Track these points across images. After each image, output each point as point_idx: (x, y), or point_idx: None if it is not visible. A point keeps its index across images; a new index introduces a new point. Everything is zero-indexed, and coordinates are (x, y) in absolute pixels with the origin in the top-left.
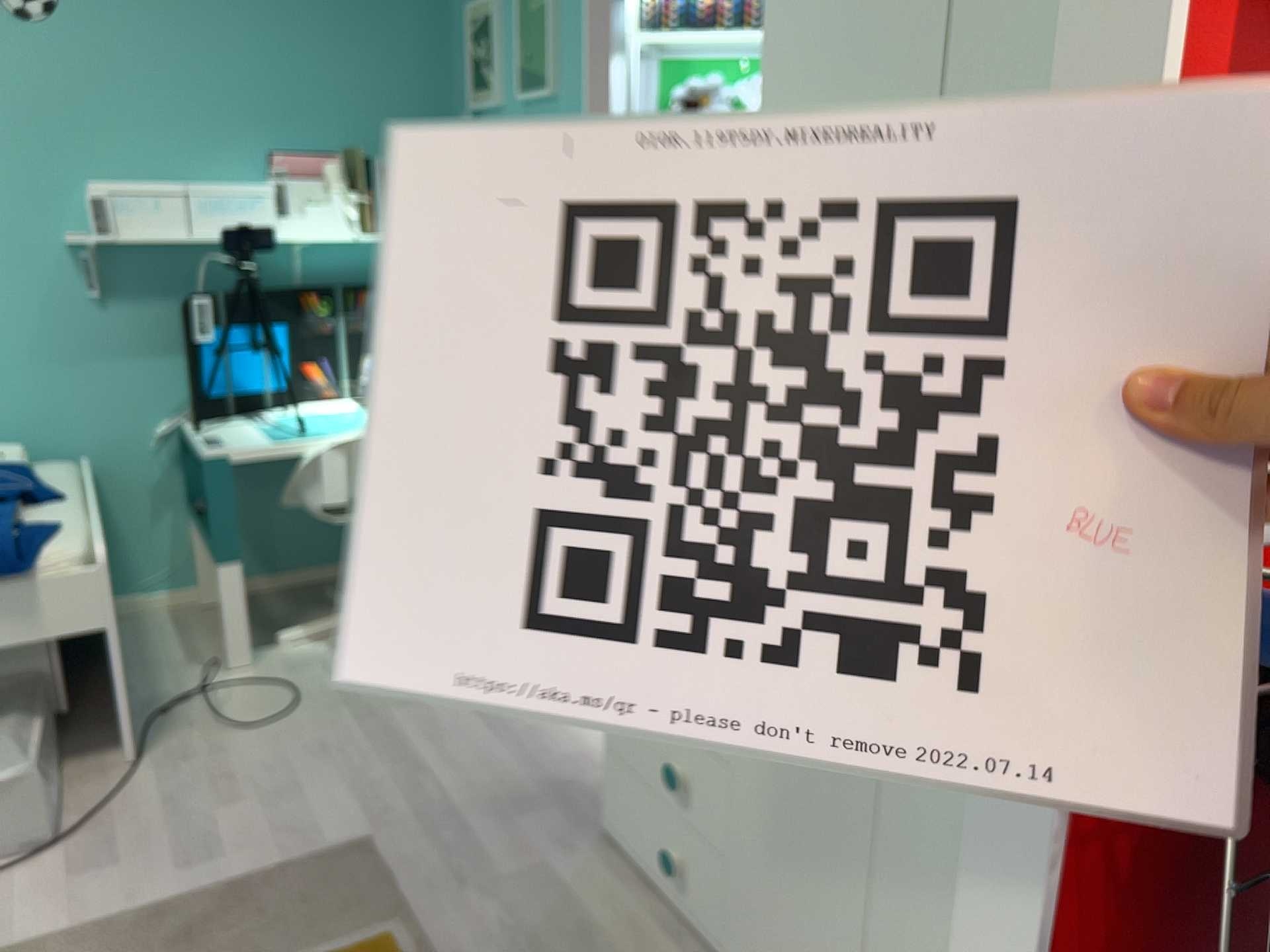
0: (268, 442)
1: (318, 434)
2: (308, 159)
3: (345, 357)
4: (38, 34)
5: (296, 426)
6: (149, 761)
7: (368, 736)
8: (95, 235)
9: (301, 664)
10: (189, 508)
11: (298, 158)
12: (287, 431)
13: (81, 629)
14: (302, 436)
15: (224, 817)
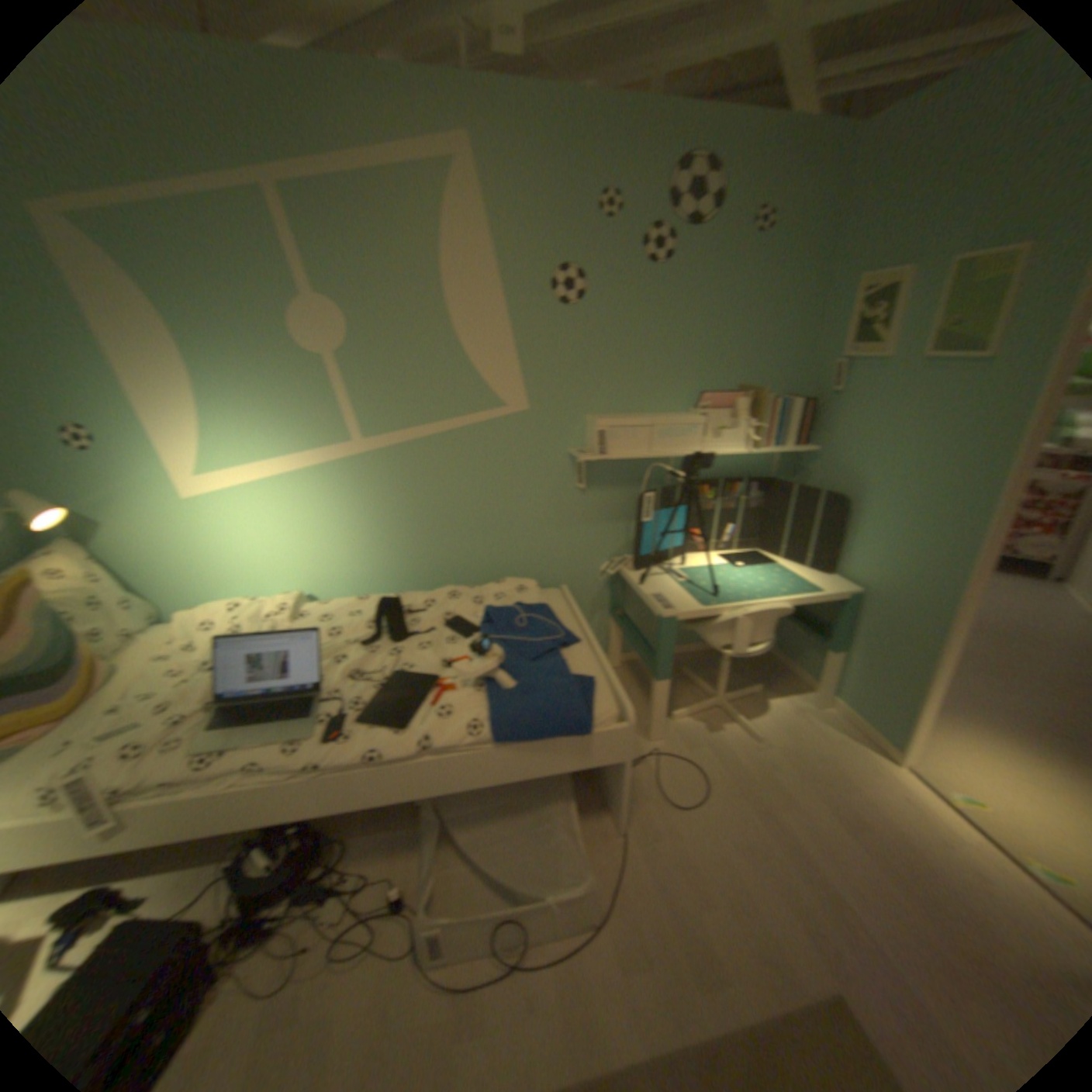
0: (696, 604)
1: (724, 597)
2: (723, 396)
3: (715, 524)
4: (569, 316)
5: (699, 582)
6: (632, 833)
7: (777, 844)
8: (592, 454)
9: (693, 742)
10: (612, 615)
11: (717, 395)
12: (698, 589)
13: (612, 762)
14: (715, 599)
15: (711, 925)
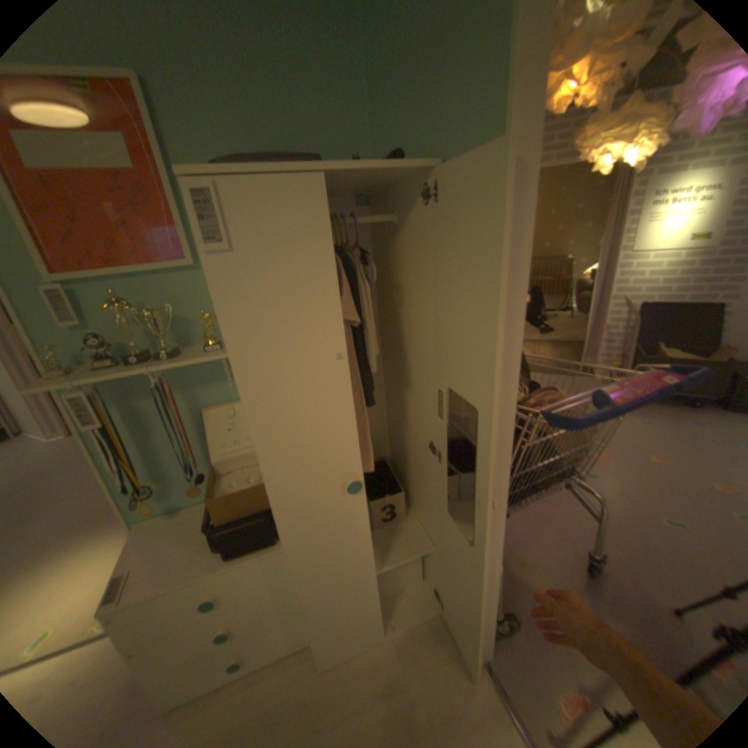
0: None
1: None
2: None
3: None
4: None
5: None
6: None
7: None
8: None
9: None
10: None
11: None
12: None
13: None
14: None
15: None
